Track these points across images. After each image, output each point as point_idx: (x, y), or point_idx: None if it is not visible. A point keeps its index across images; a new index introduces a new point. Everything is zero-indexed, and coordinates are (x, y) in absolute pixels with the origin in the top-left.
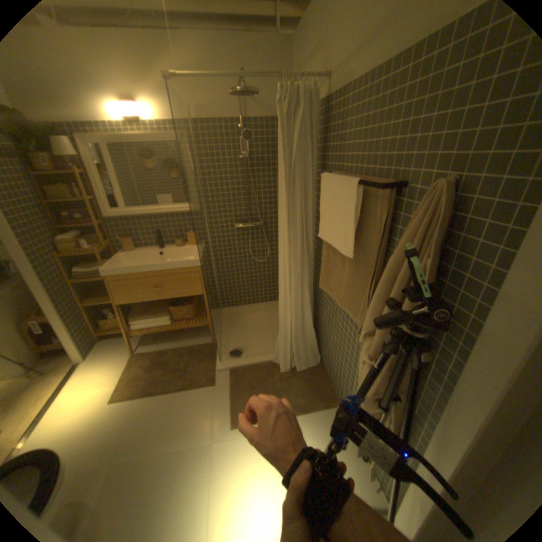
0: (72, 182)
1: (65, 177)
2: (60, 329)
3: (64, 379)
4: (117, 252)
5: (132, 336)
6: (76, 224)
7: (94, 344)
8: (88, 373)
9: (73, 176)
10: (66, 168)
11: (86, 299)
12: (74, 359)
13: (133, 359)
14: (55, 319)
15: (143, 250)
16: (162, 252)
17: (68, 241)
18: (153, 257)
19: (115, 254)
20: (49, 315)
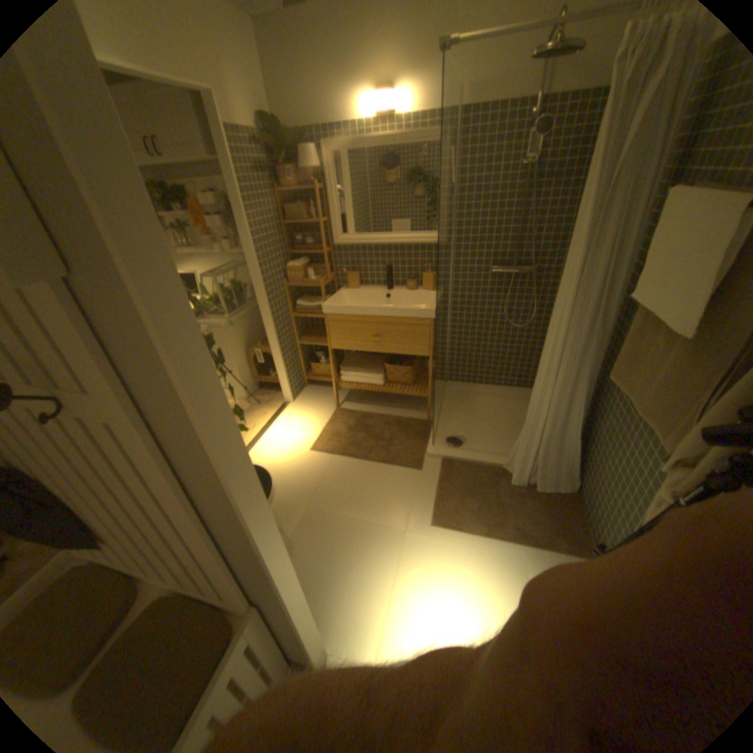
0: (313, 201)
1: (308, 194)
2: (282, 362)
3: (278, 414)
4: (344, 288)
5: (343, 388)
6: (309, 251)
7: (307, 387)
8: (298, 414)
9: (316, 192)
10: (310, 183)
11: (307, 337)
12: (288, 397)
13: (341, 413)
14: (279, 351)
15: (371, 290)
16: (391, 295)
17: (300, 270)
18: (381, 299)
19: (341, 290)
20: (275, 345)
